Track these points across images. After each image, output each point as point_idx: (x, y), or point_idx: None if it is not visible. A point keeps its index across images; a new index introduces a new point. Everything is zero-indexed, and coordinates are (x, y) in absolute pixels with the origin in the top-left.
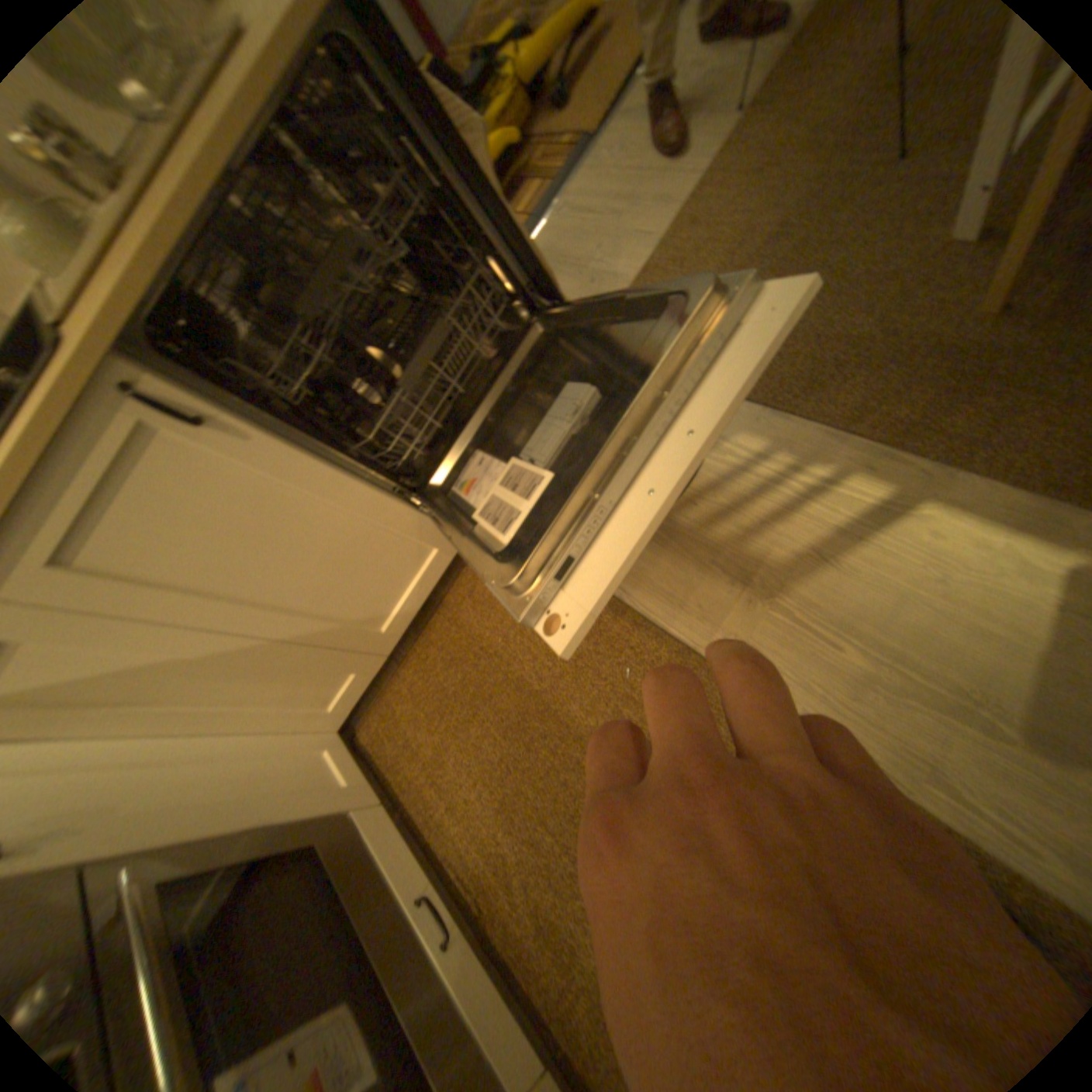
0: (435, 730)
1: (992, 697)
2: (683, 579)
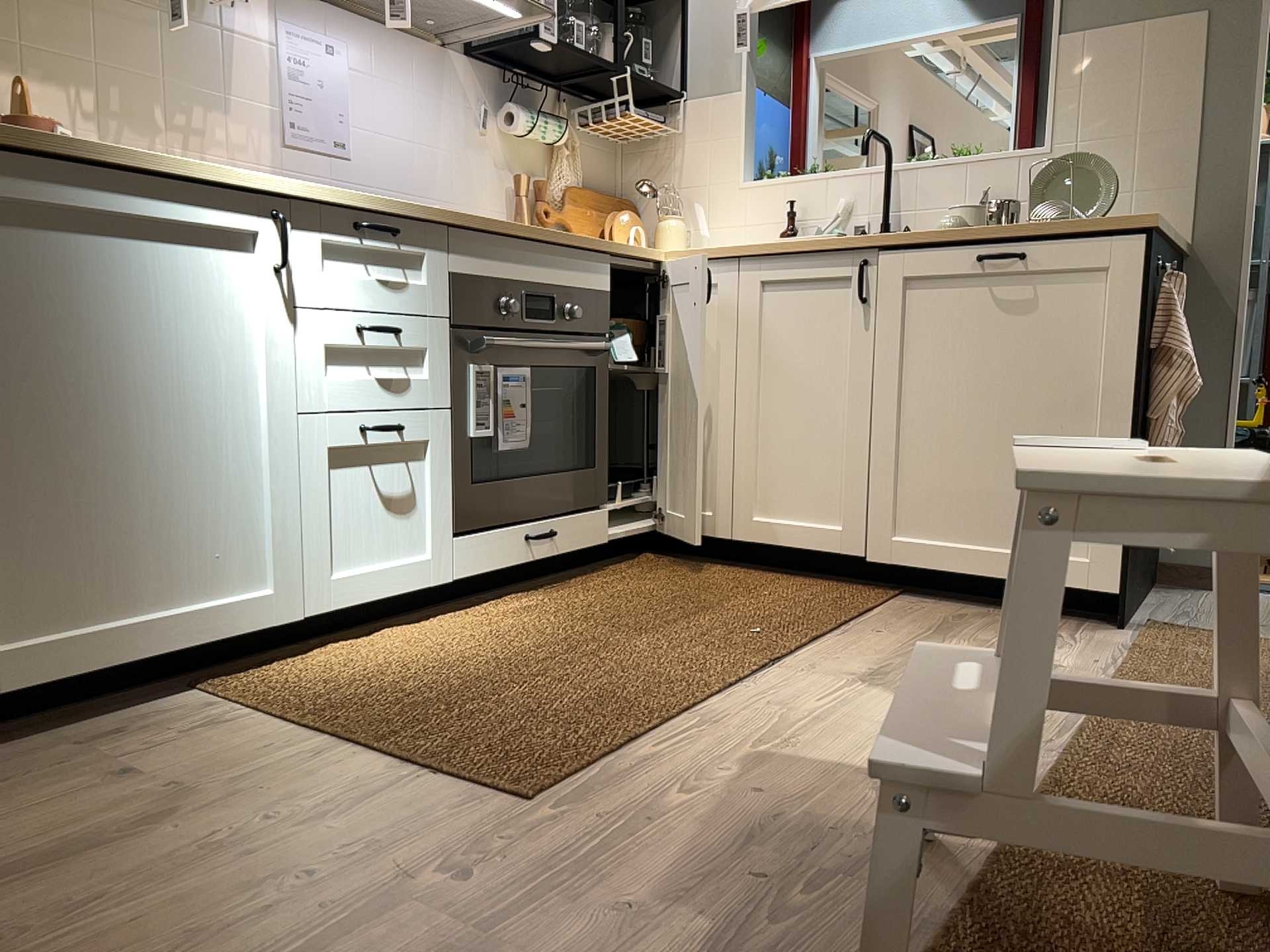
0: (672, 573)
1: (796, 746)
2: (867, 649)
